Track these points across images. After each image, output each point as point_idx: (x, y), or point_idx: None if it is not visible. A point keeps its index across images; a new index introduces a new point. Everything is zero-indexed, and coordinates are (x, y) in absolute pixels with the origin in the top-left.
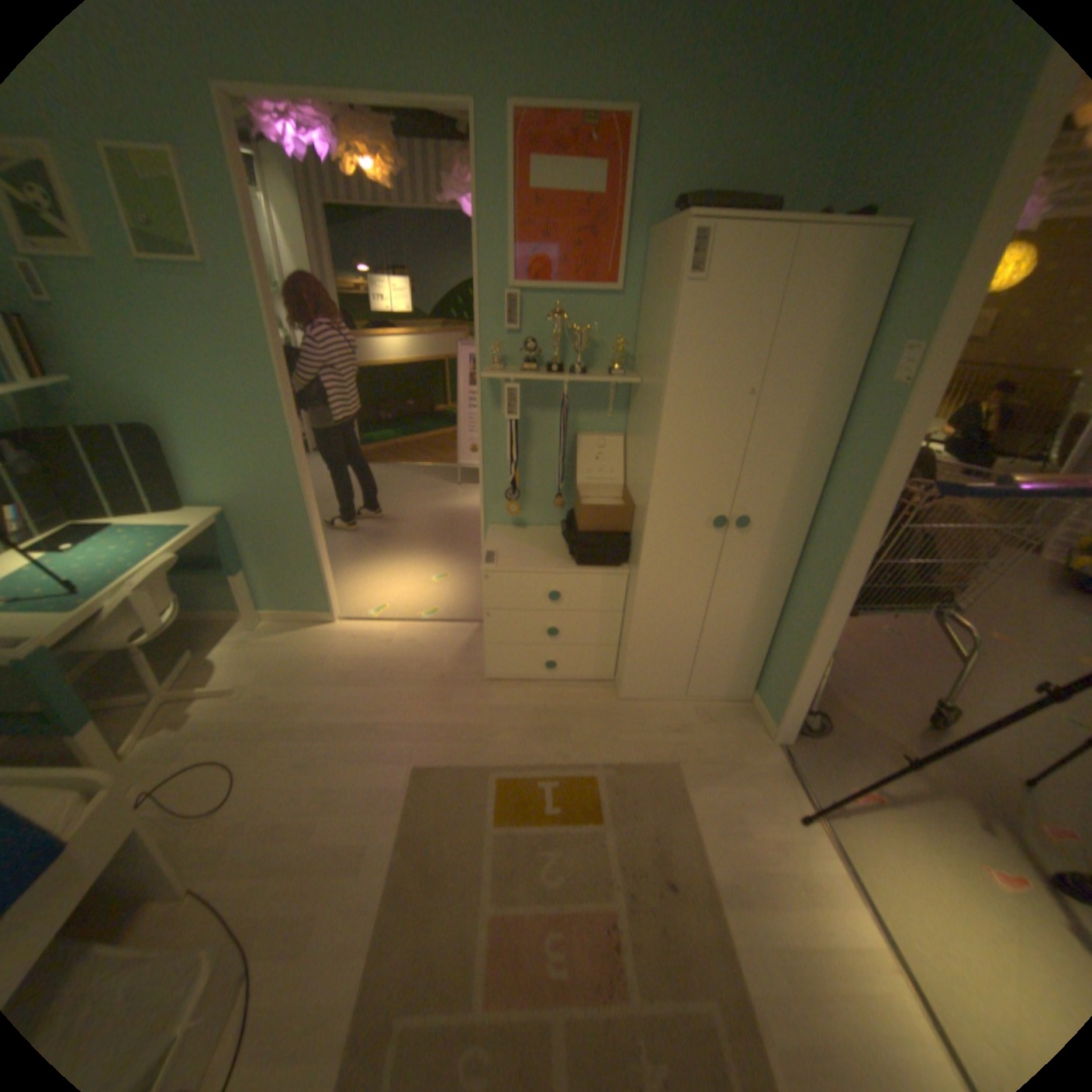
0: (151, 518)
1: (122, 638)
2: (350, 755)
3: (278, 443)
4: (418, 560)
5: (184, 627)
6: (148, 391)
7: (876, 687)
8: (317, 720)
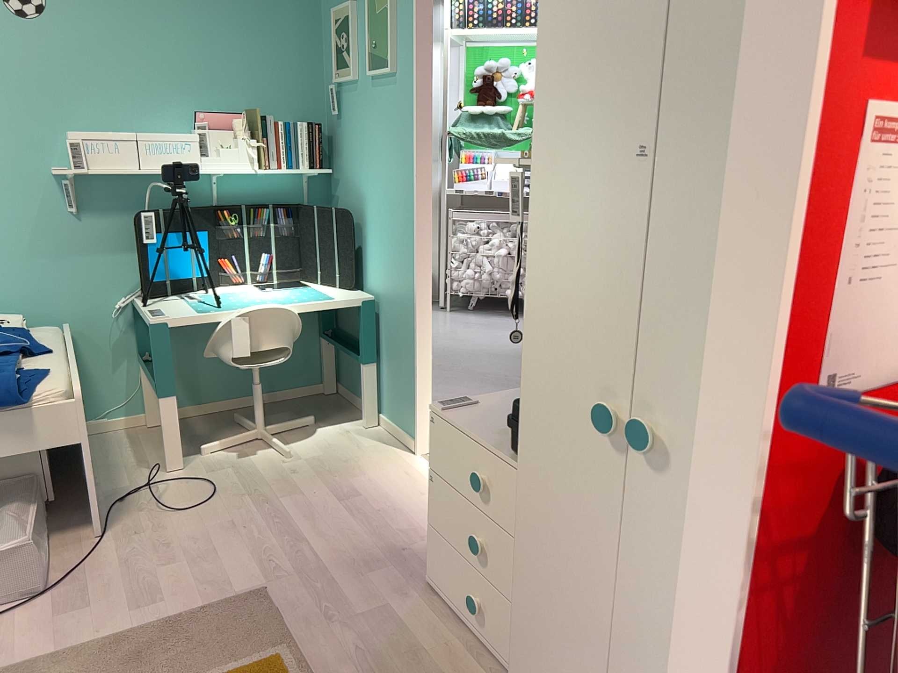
0: (332, 289)
1: (229, 355)
2: (258, 544)
3: (408, 238)
4: None
5: (342, 405)
6: (362, 183)
7: None
8: (288, 507)
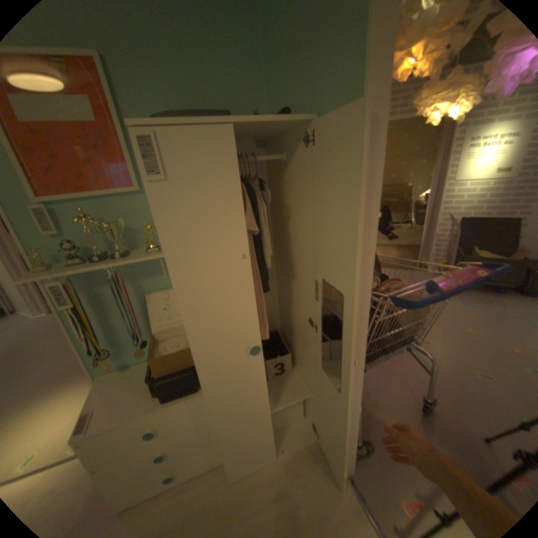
0: None
1: None
2: None
3: None
4: (75, 390)
5: None
6: None
7: (387, 391)
8: None
